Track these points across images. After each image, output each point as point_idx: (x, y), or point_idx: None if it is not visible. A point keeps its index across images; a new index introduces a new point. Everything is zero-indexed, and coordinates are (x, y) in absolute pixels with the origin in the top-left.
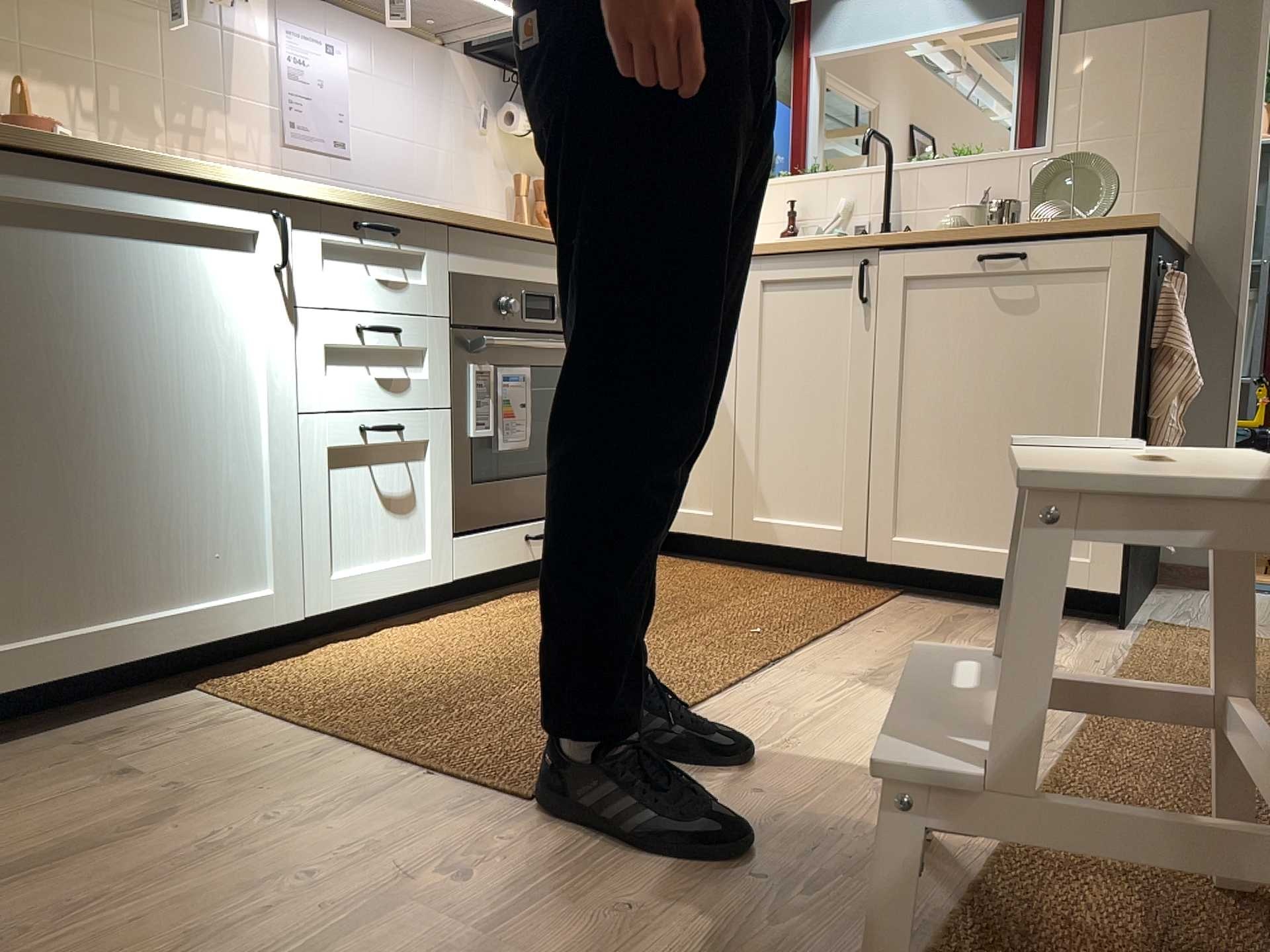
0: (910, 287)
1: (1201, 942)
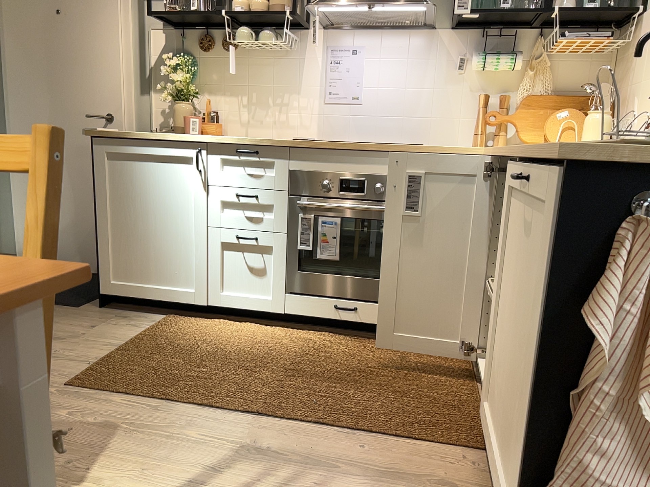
0: (511, 200)
1: None
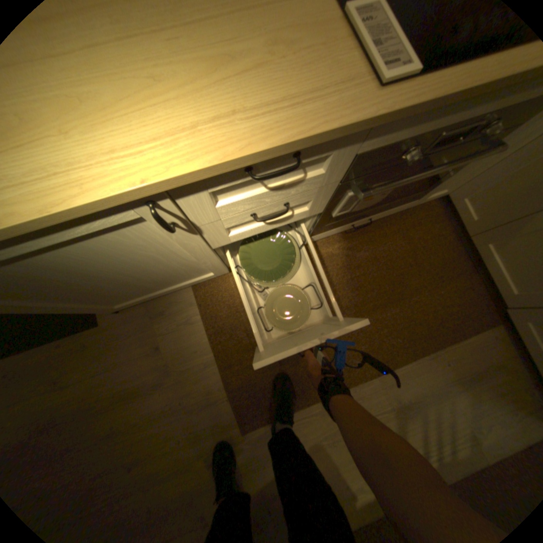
0: None
1: None
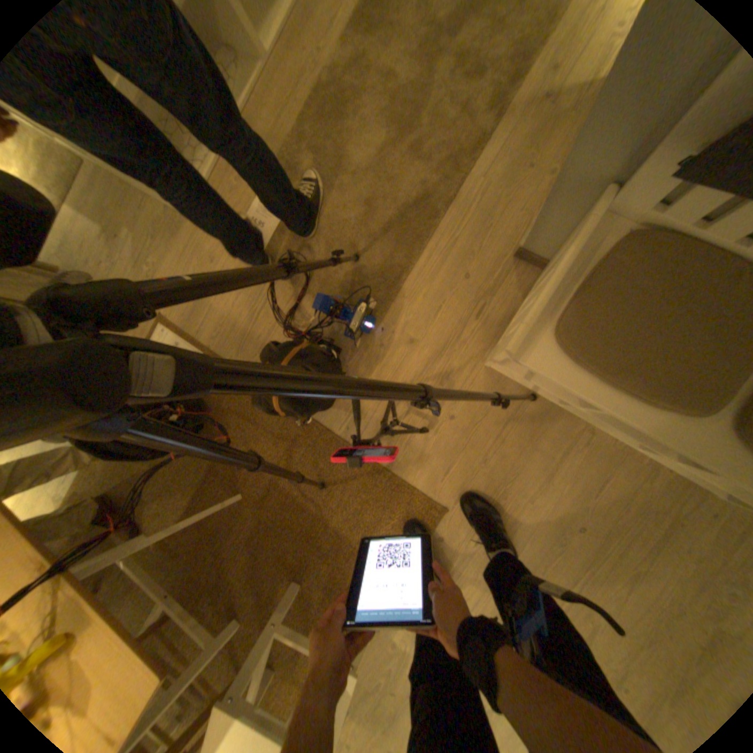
0: None
1: (287, 656)
